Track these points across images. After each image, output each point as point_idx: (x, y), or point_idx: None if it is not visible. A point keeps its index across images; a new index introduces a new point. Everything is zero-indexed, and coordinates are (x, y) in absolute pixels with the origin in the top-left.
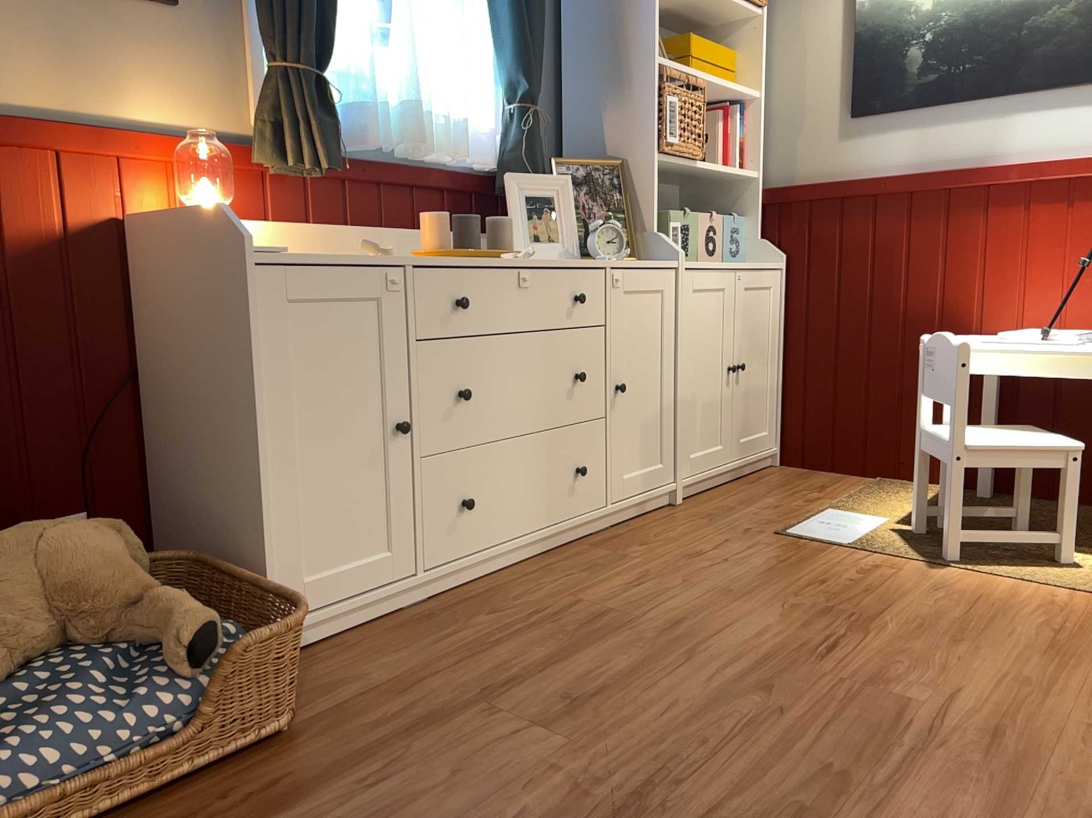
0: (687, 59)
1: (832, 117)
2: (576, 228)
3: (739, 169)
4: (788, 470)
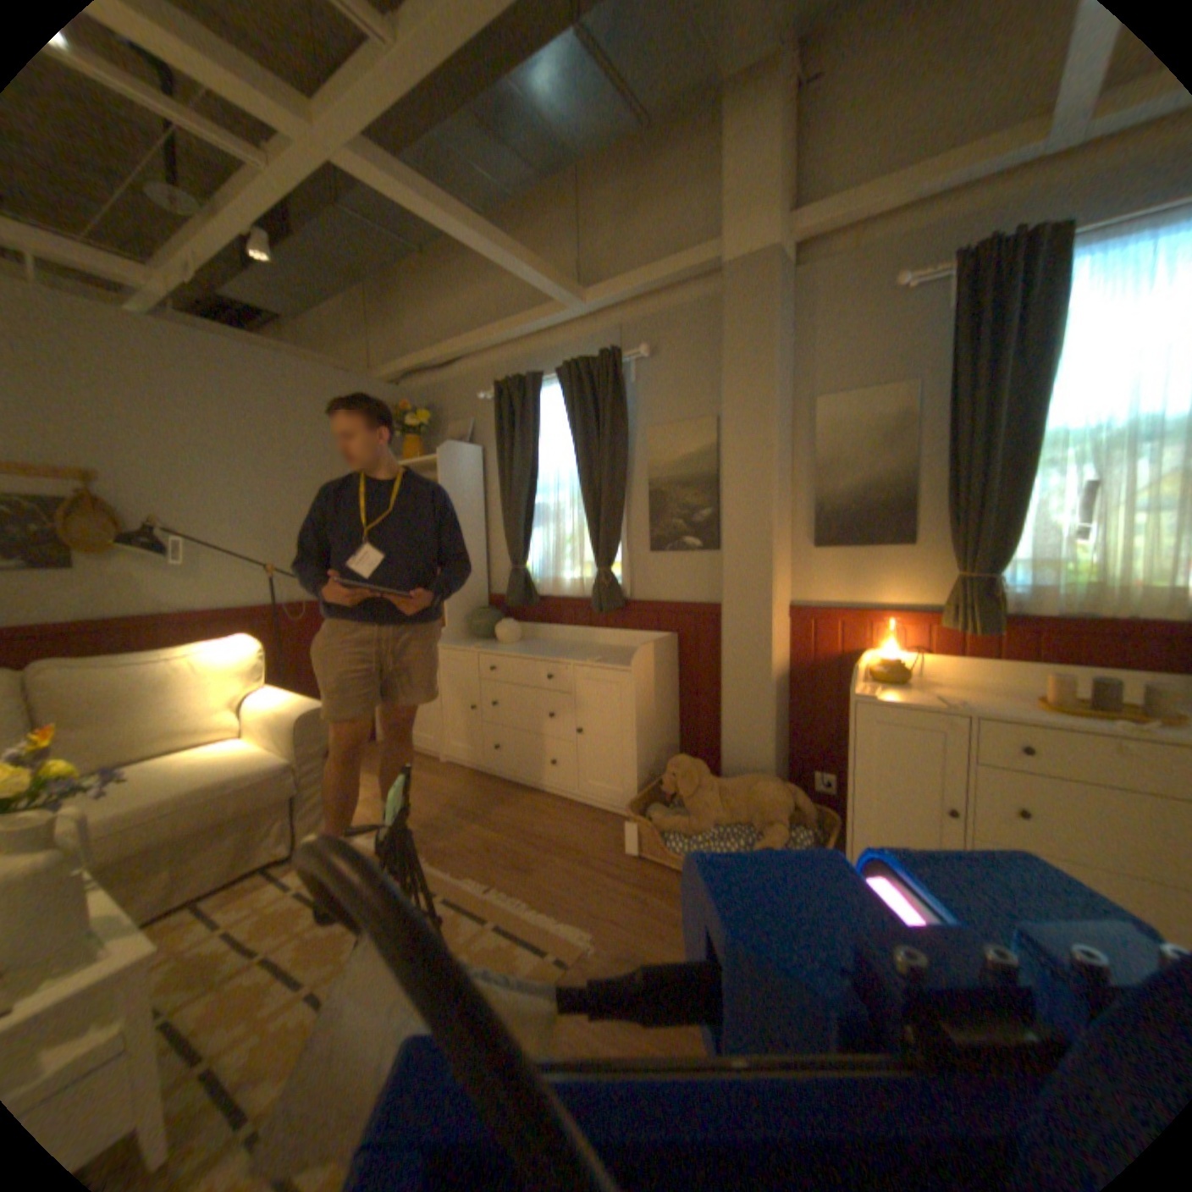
0: None
1: None
2: None
3: None
4: None
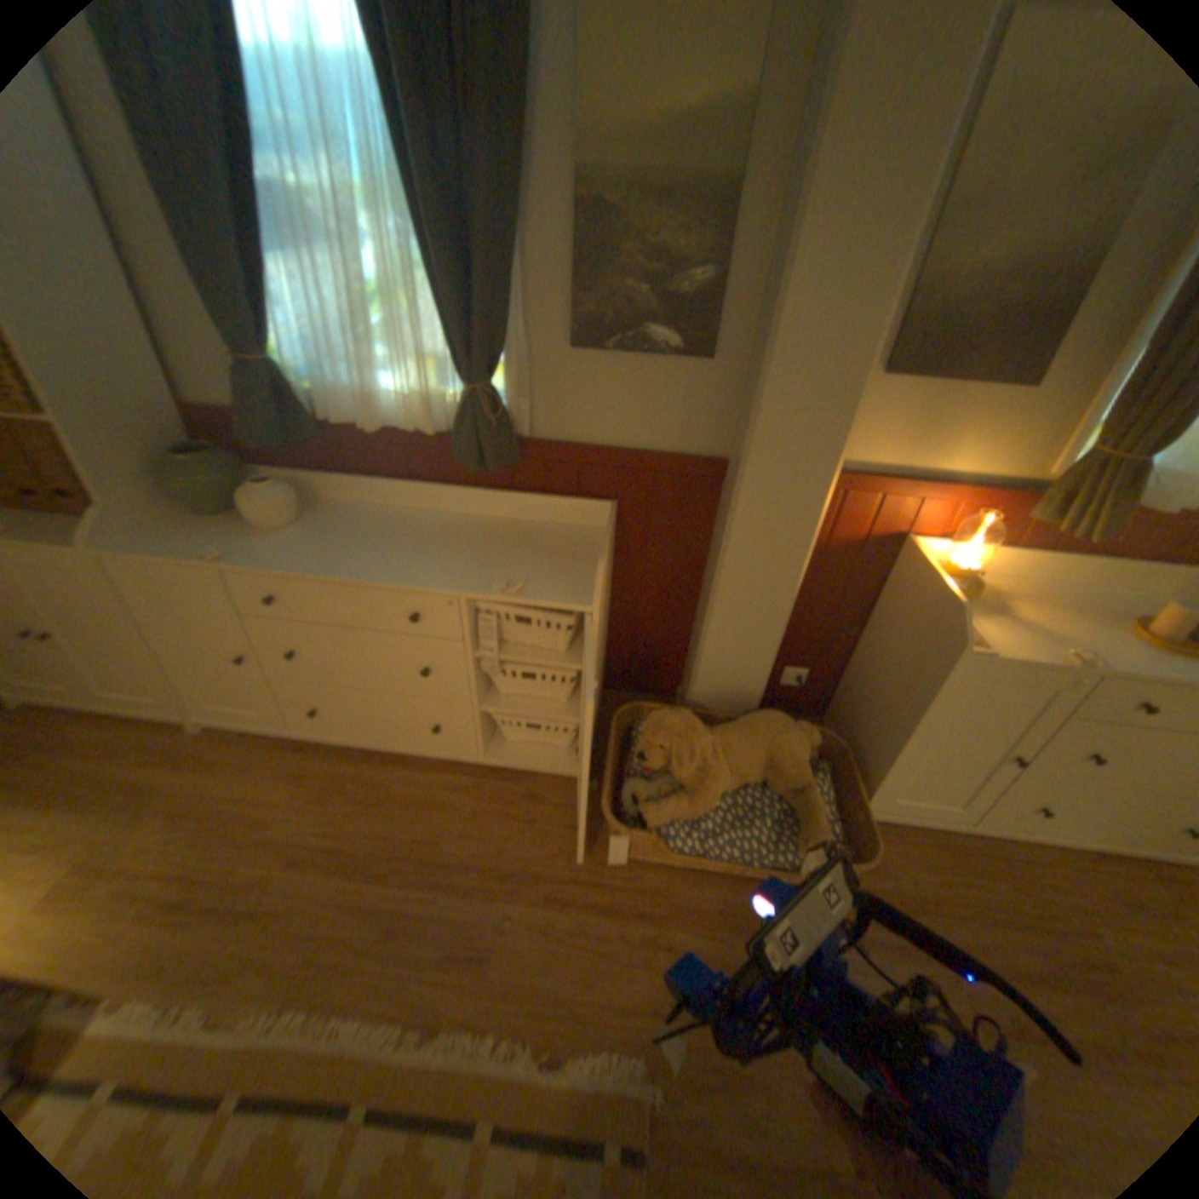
0: None
1: None
2: None
3: None
4: None
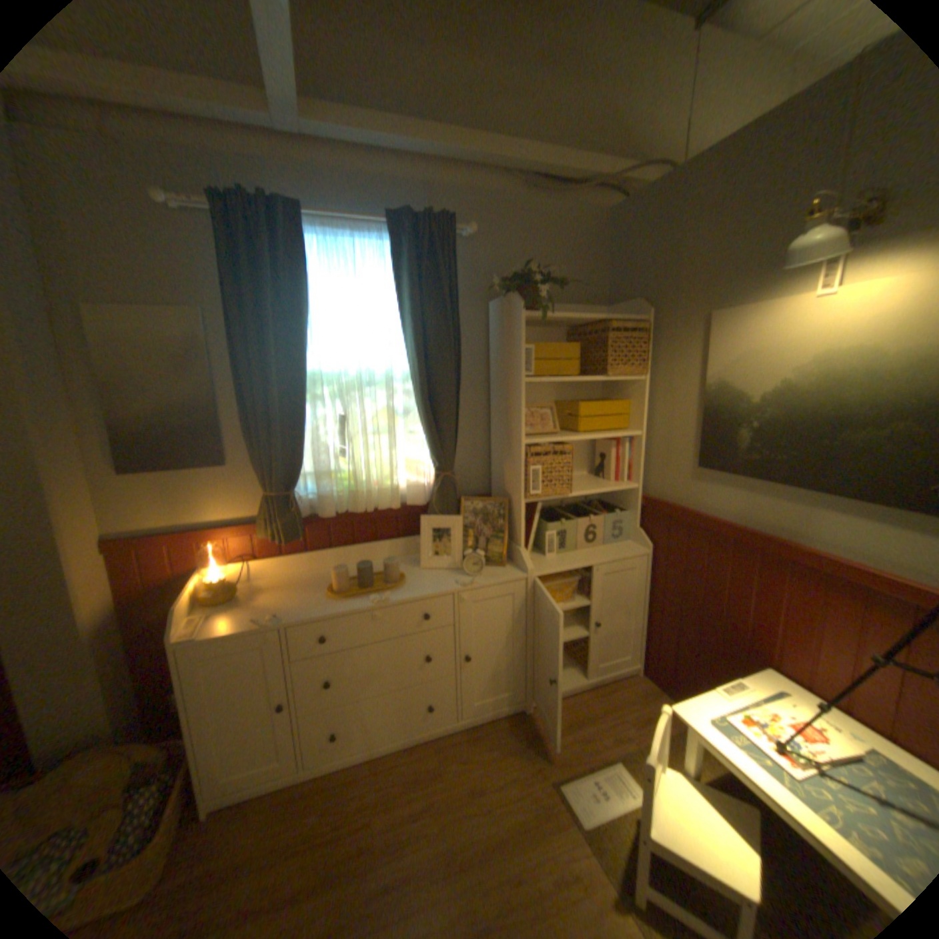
0: (577, 418)
1: (690, 461)
2: (460, 550)
3: (627, 479)
4: (645, 687)
